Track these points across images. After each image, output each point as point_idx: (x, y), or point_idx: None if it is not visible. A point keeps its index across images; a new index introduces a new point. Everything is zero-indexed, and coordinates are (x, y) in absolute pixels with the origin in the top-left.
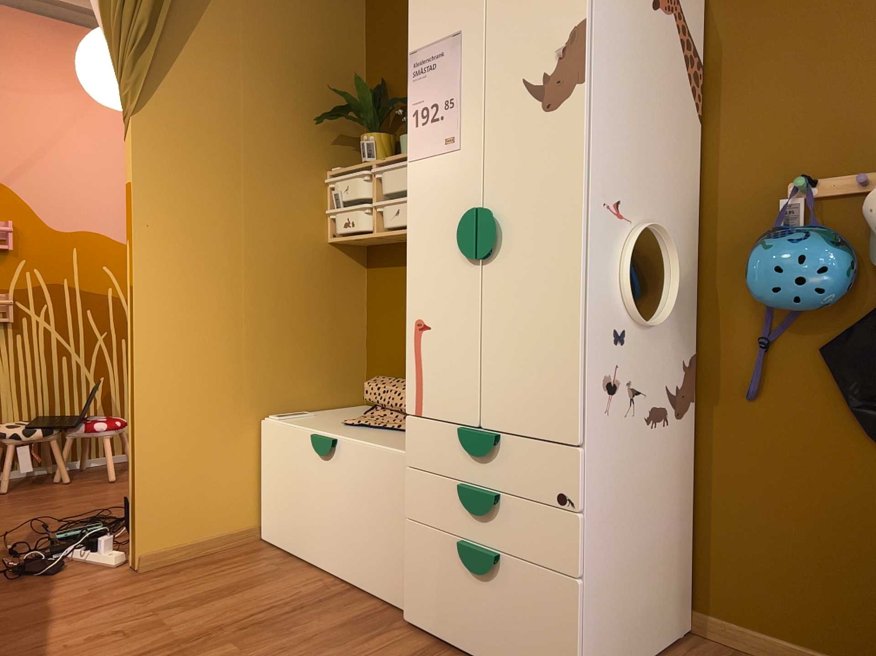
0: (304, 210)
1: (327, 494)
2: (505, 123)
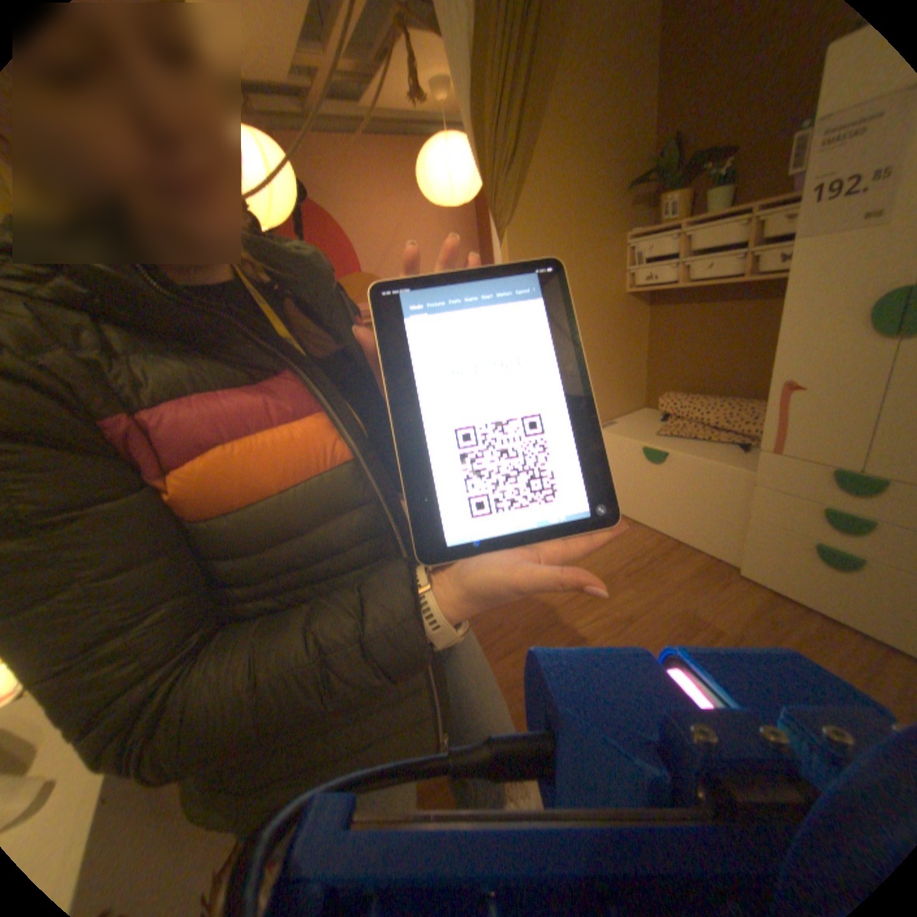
0: (611, 269)
1: (656, 484)
2: None
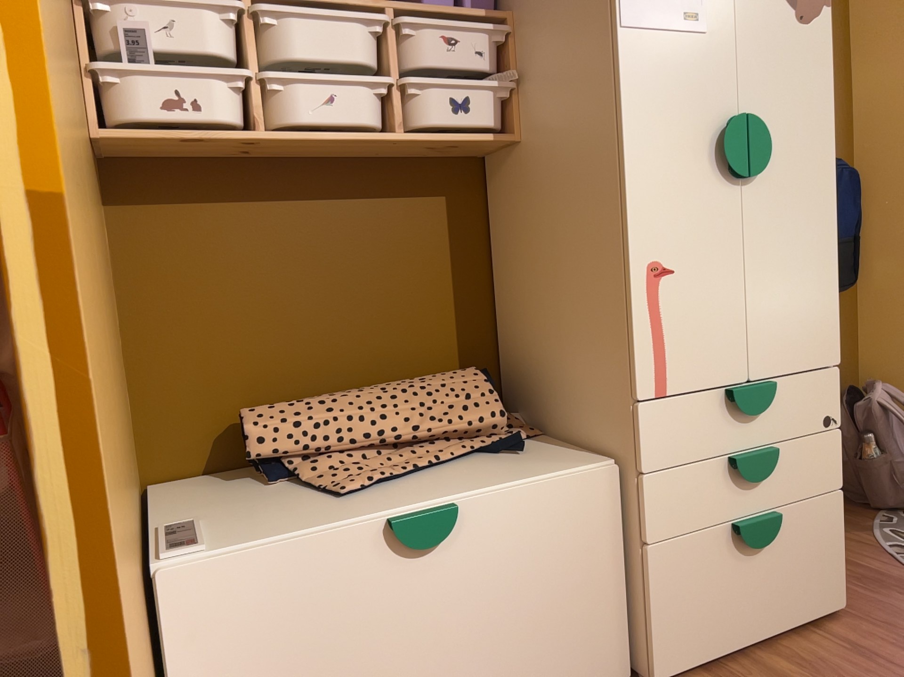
0: None
1: (437, 614)
2: (759, 19)
